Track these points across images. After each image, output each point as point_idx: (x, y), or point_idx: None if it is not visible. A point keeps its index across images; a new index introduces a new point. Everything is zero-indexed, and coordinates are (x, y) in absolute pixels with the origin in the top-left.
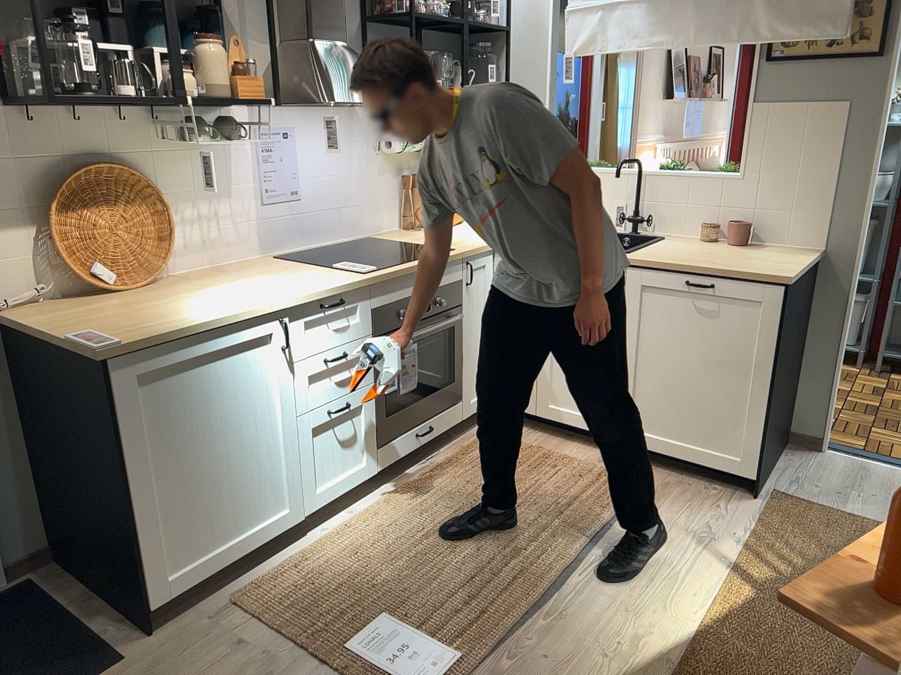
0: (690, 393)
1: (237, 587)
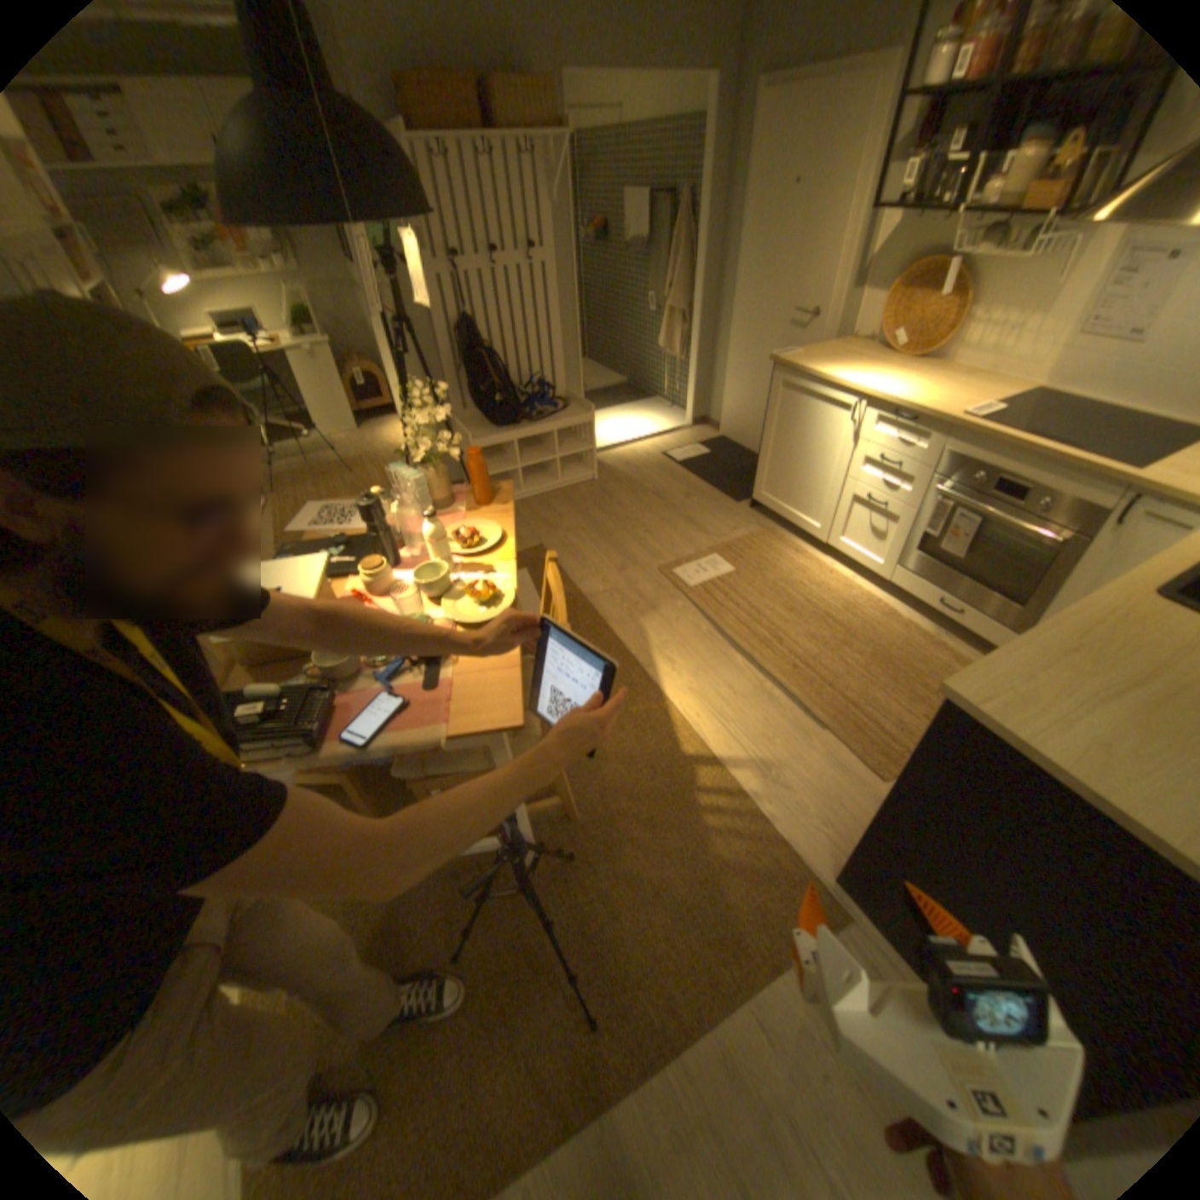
0: None
1: (777, 529)
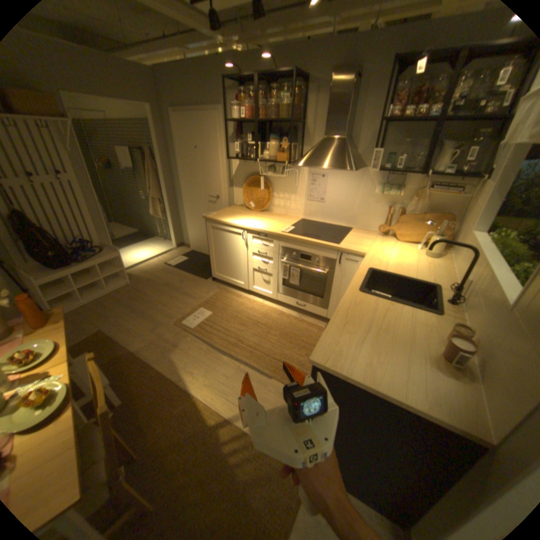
0: None
1: (227, 288)
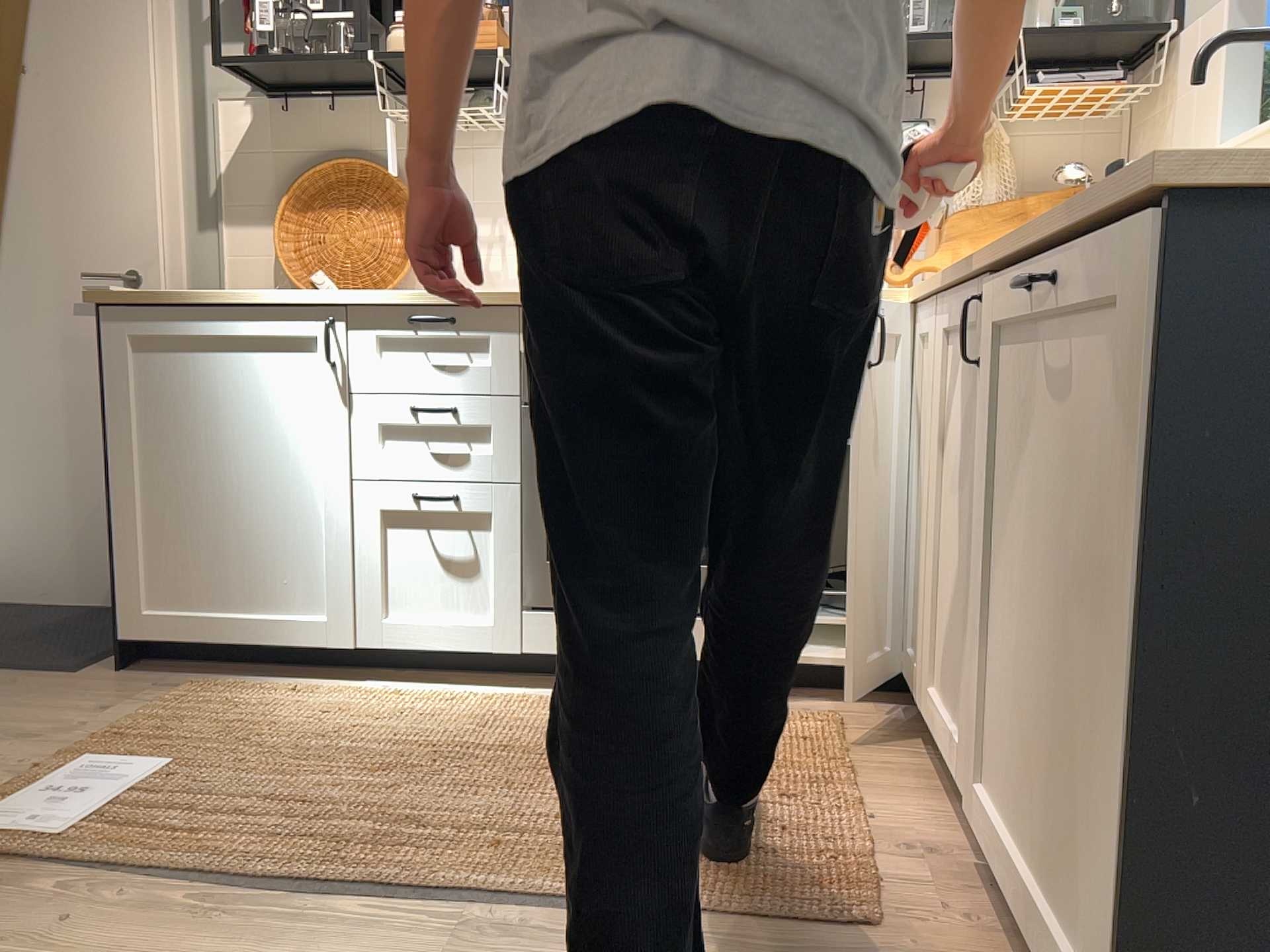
0: (1052, 688)
1: (221, 679)
